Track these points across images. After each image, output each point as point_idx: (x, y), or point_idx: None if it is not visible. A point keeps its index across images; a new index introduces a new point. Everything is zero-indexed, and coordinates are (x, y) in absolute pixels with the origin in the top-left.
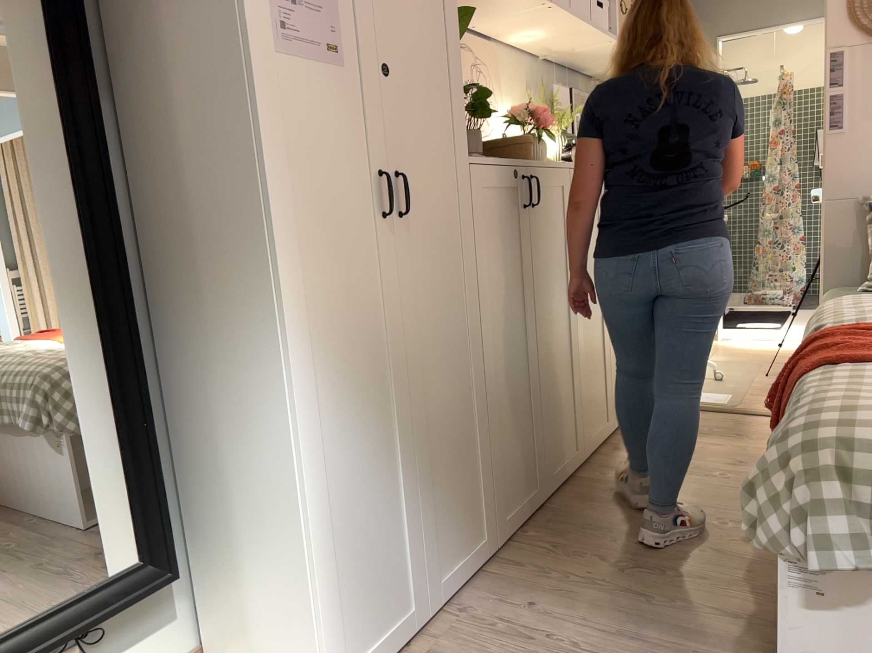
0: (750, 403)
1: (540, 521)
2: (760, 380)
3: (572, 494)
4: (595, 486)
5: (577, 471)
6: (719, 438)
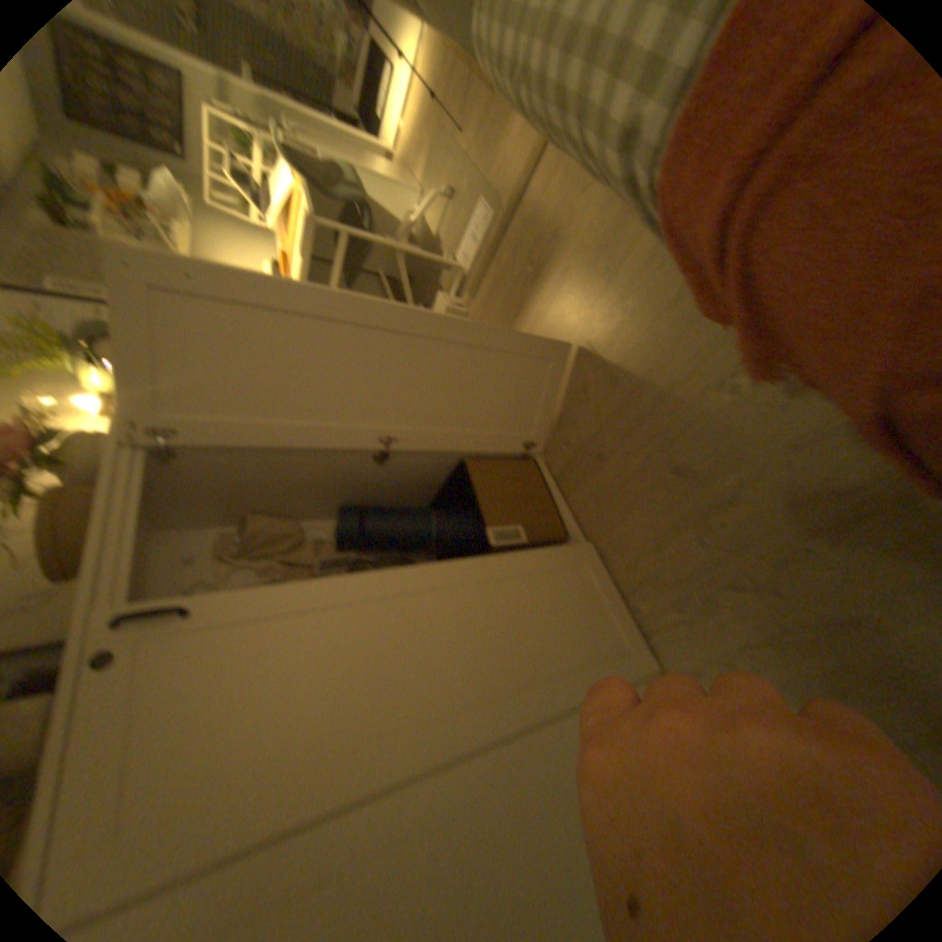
0: (501, 176)
1: (620, 569)
2: (466, 137)
3: (586, 497)
4: (583, 463)
5: (551, 460)
6: (551, 258)
